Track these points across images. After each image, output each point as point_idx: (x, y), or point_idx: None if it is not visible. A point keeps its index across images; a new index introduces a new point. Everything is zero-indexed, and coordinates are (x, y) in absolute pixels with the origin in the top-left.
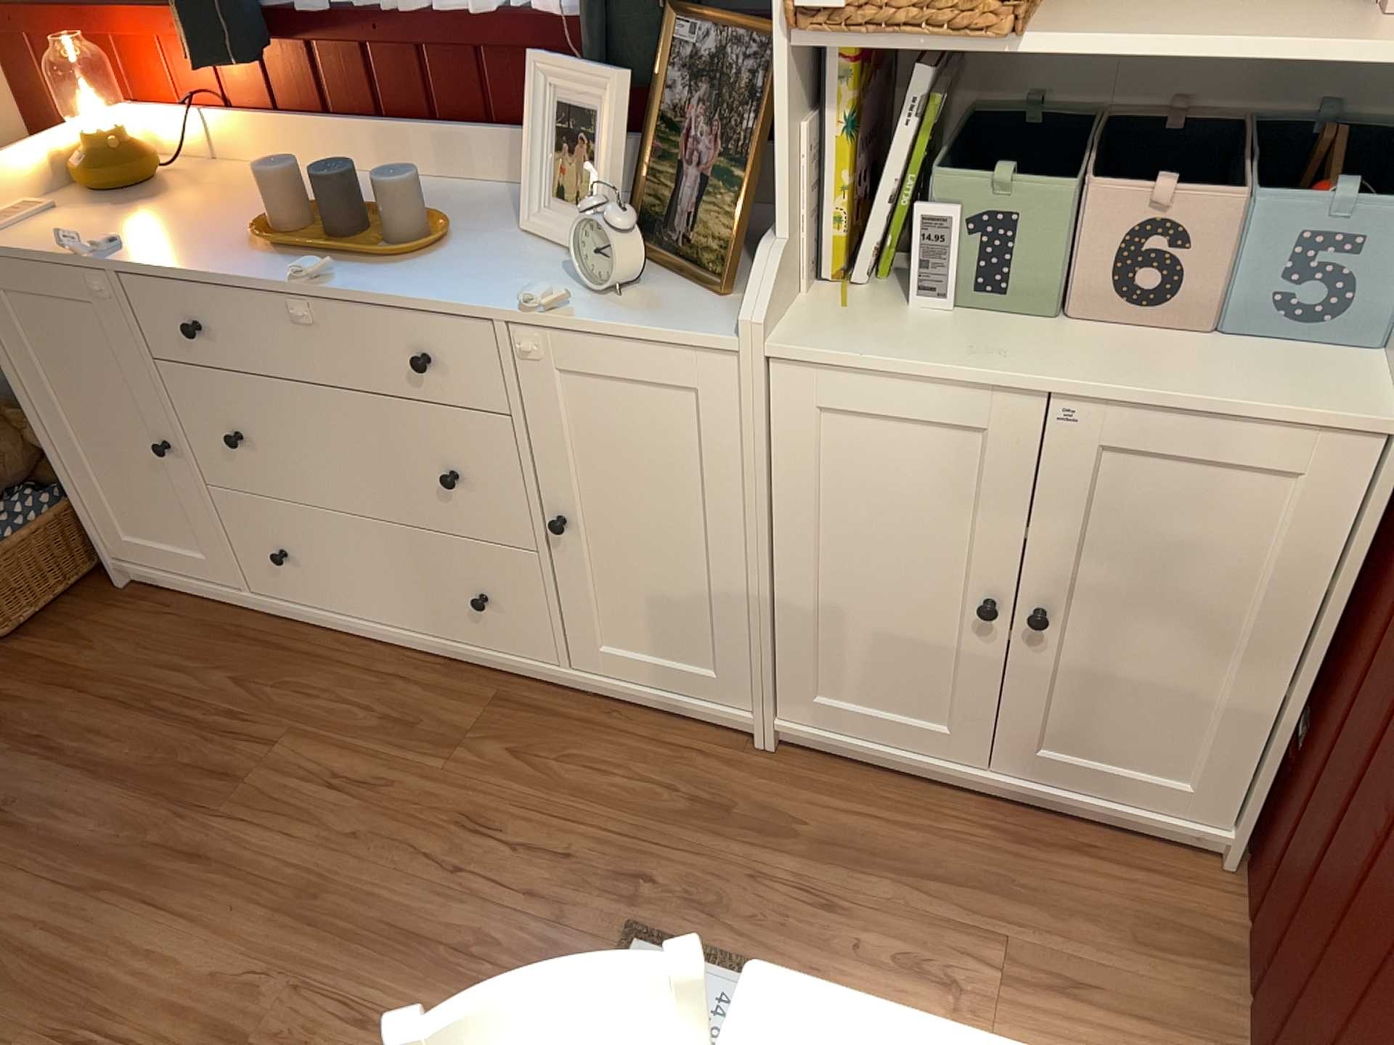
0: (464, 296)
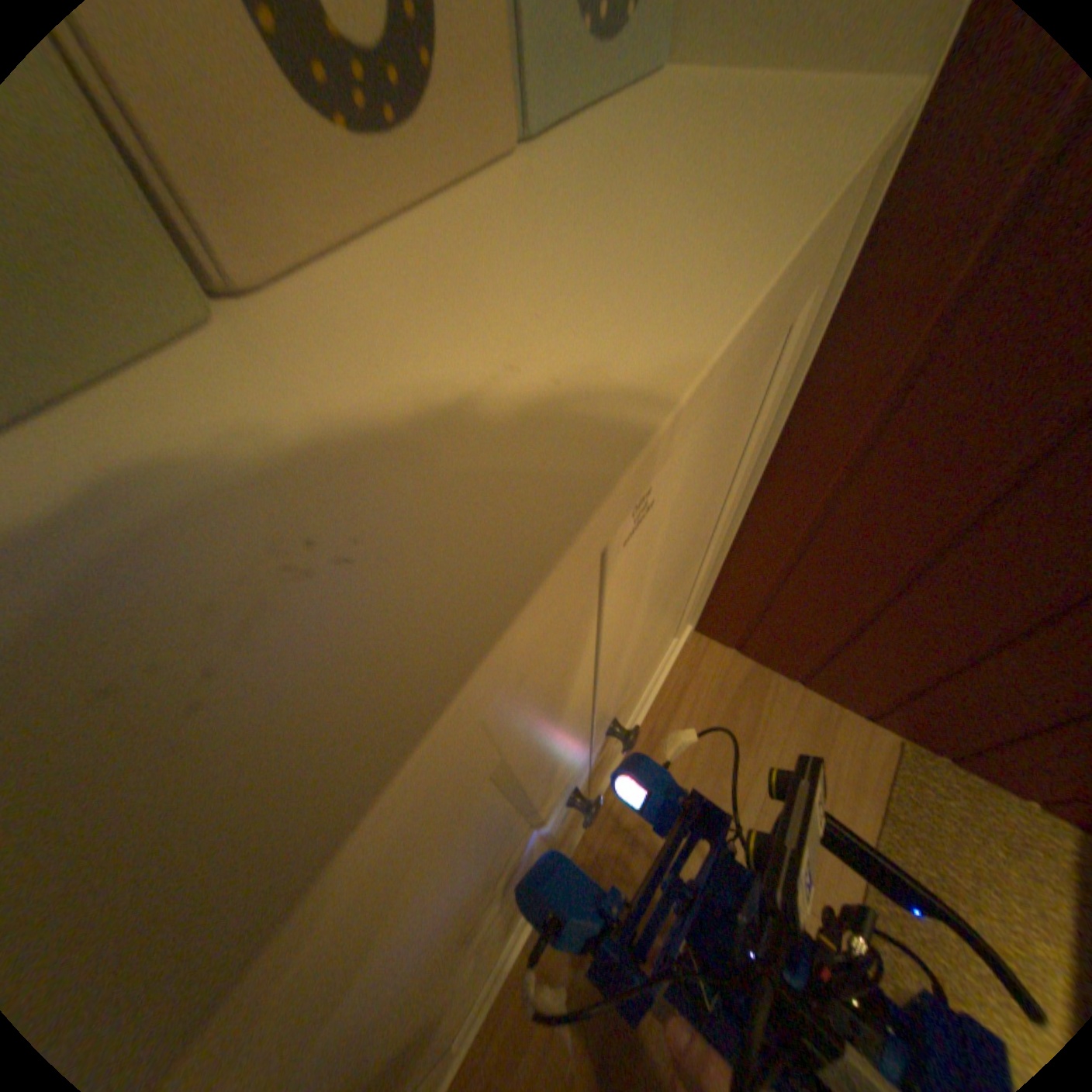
0: None
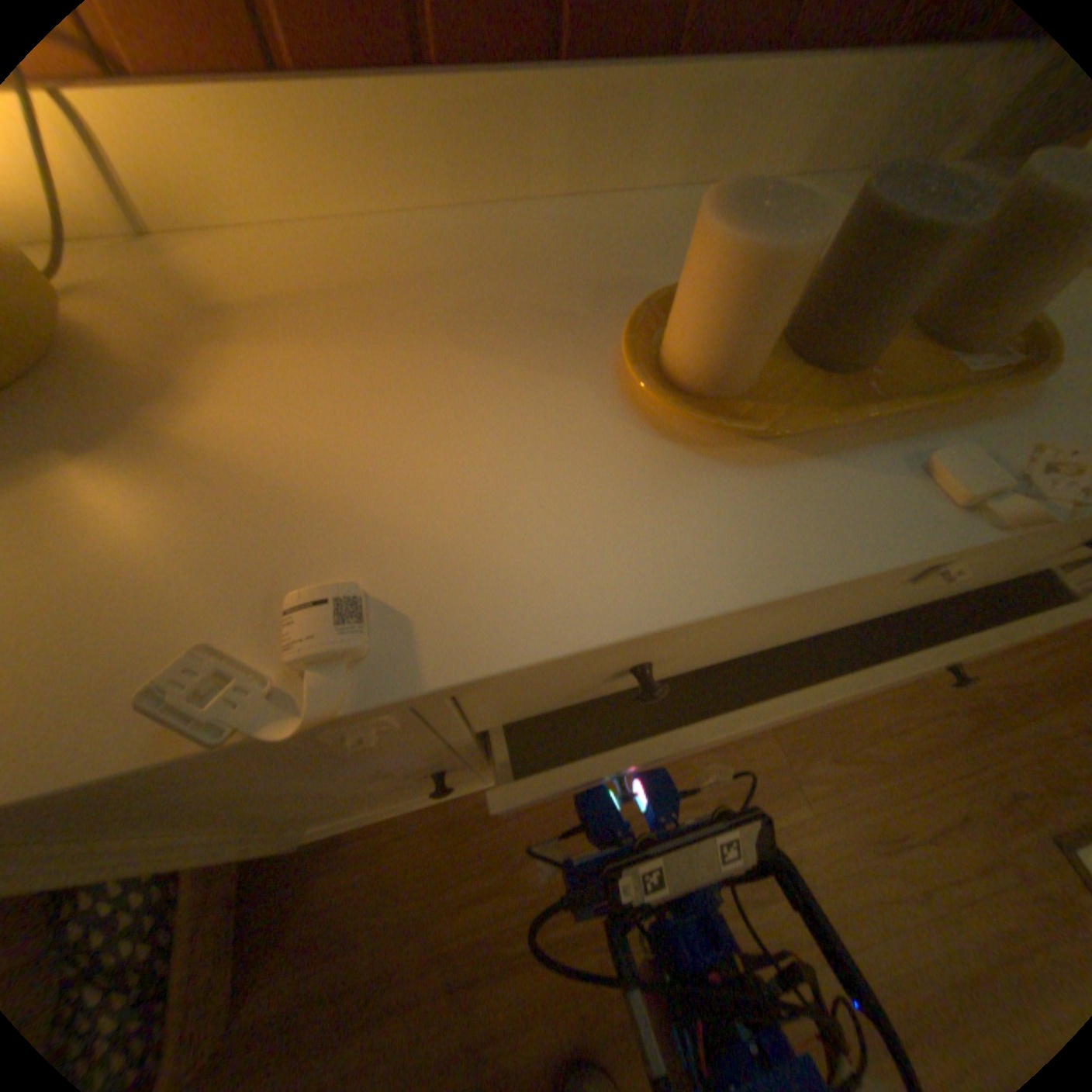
0: None
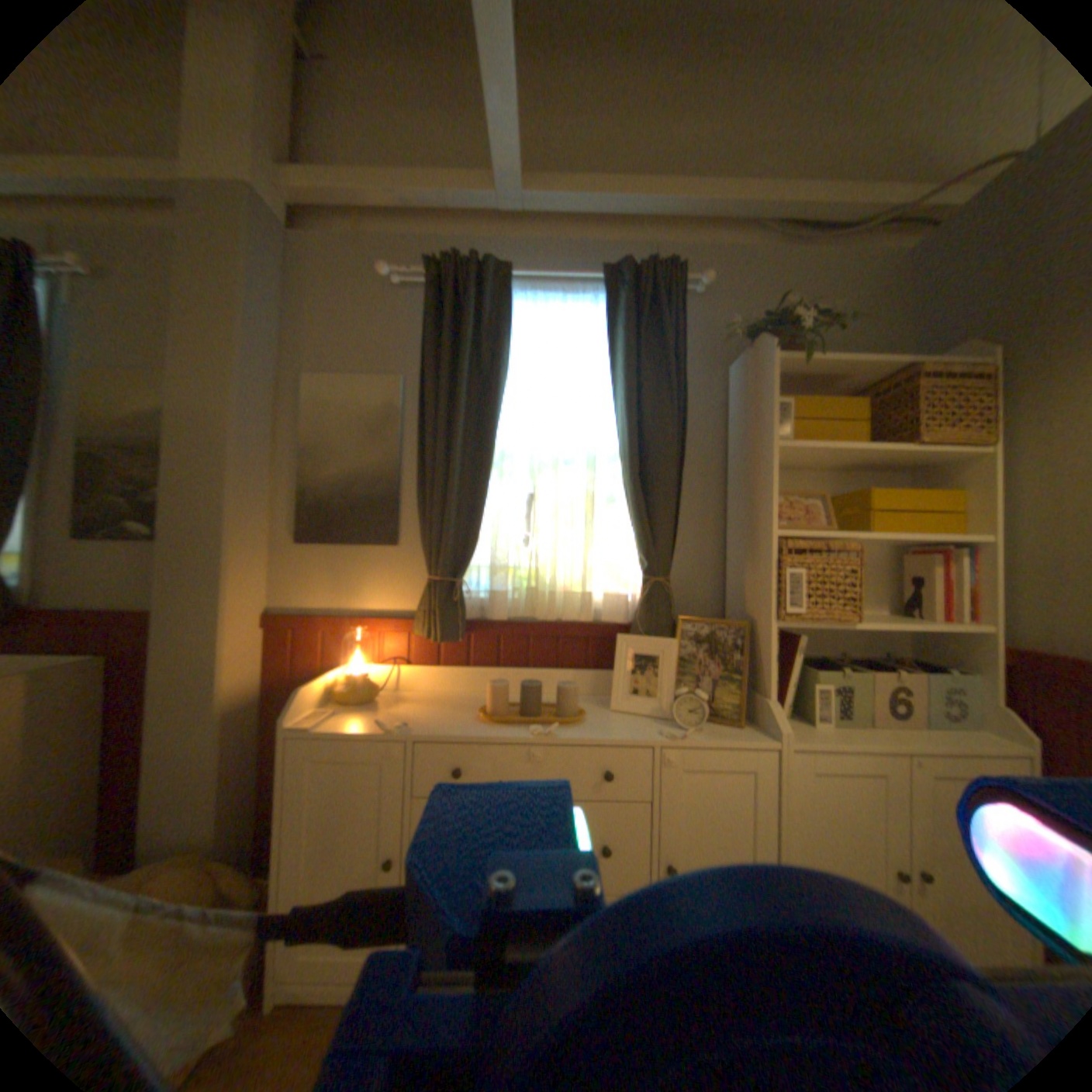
0: (625, 735)
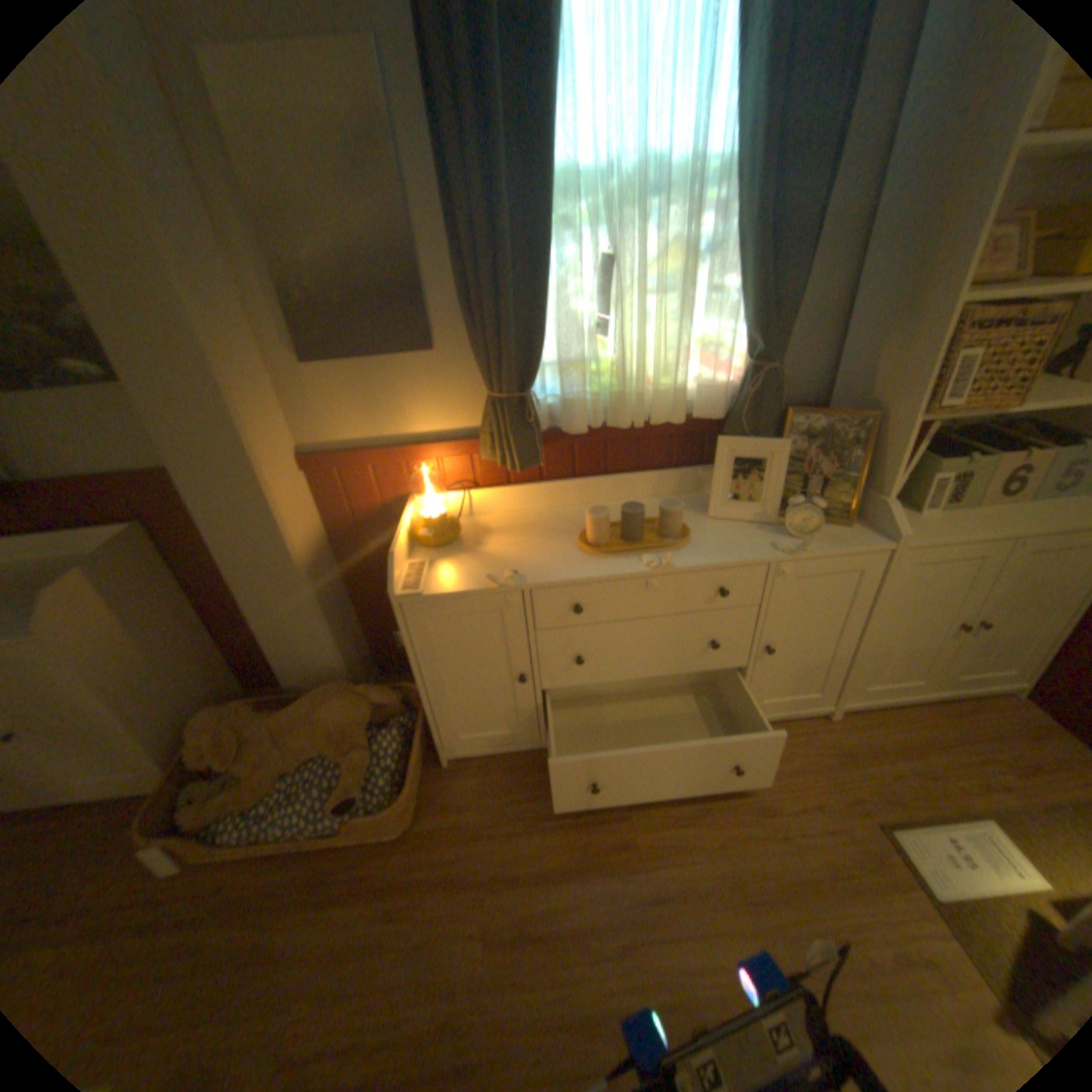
0: (738, 553)
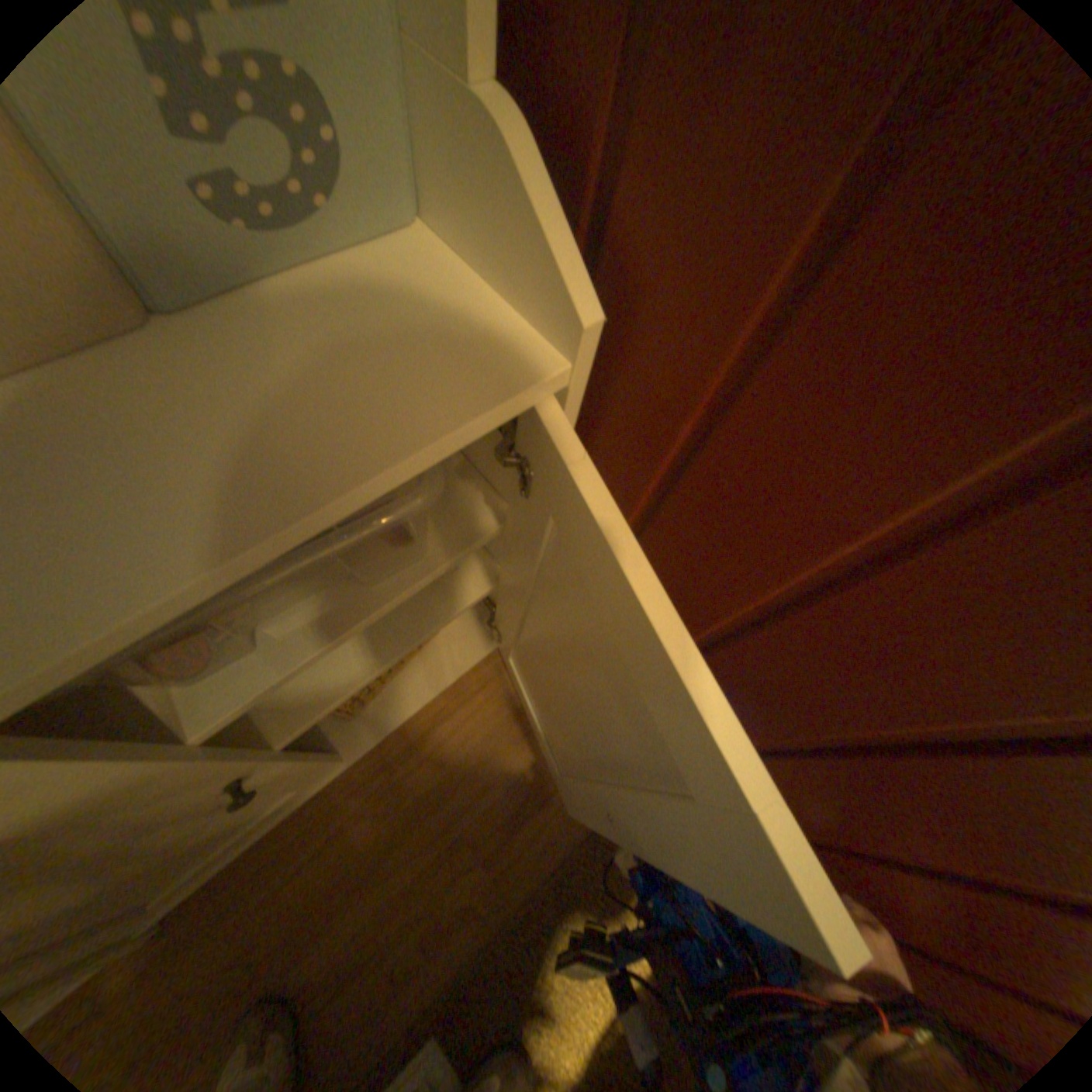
0: None
